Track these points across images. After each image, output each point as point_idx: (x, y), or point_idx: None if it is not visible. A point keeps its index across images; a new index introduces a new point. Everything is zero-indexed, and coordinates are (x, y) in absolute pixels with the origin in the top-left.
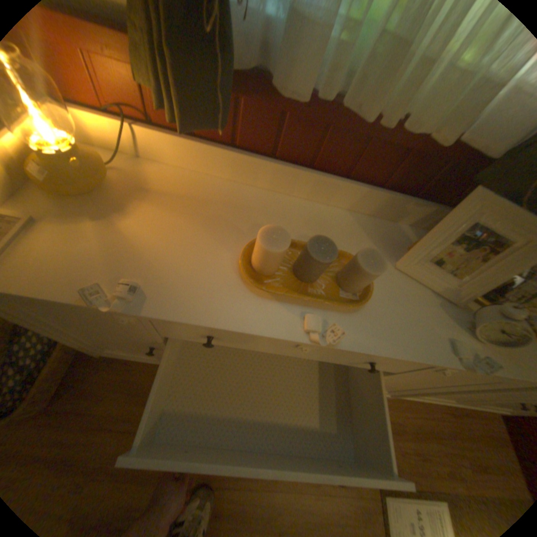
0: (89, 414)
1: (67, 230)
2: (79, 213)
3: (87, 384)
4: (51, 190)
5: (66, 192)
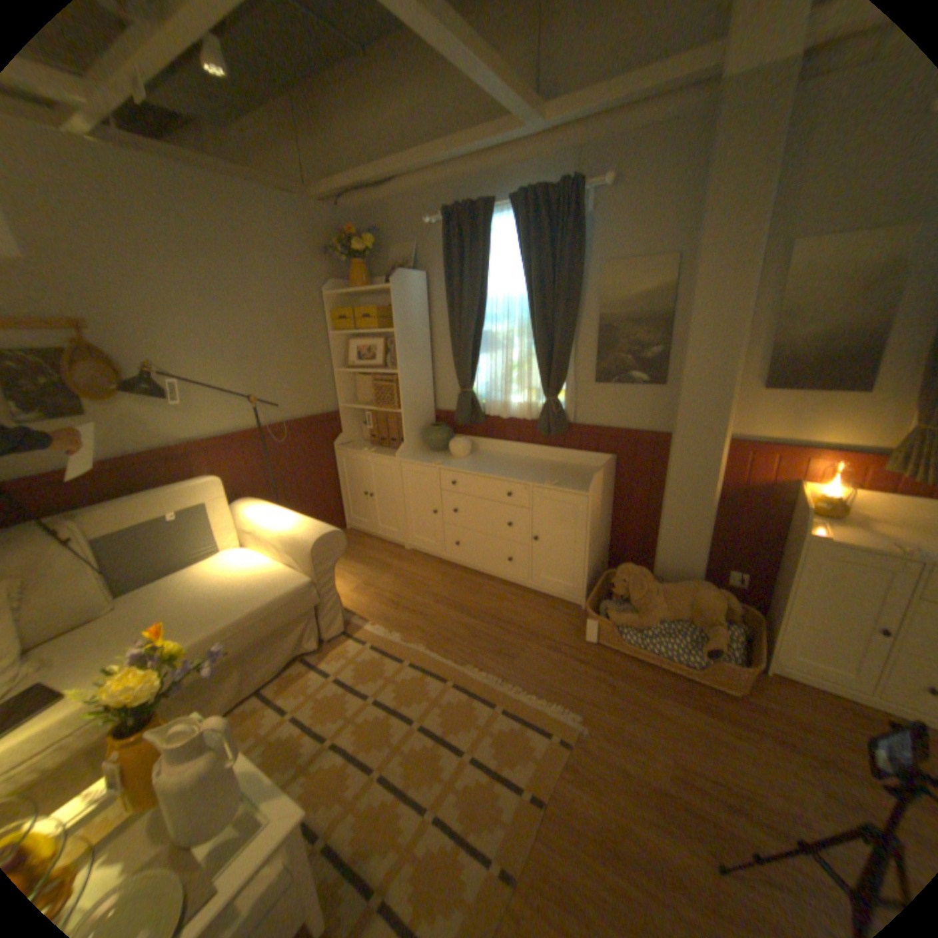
0: (788, 717)
1: (848, 531)
2: (845, 526)
3: (771, 695)
4: (831, 515)
5: (839, 516)
